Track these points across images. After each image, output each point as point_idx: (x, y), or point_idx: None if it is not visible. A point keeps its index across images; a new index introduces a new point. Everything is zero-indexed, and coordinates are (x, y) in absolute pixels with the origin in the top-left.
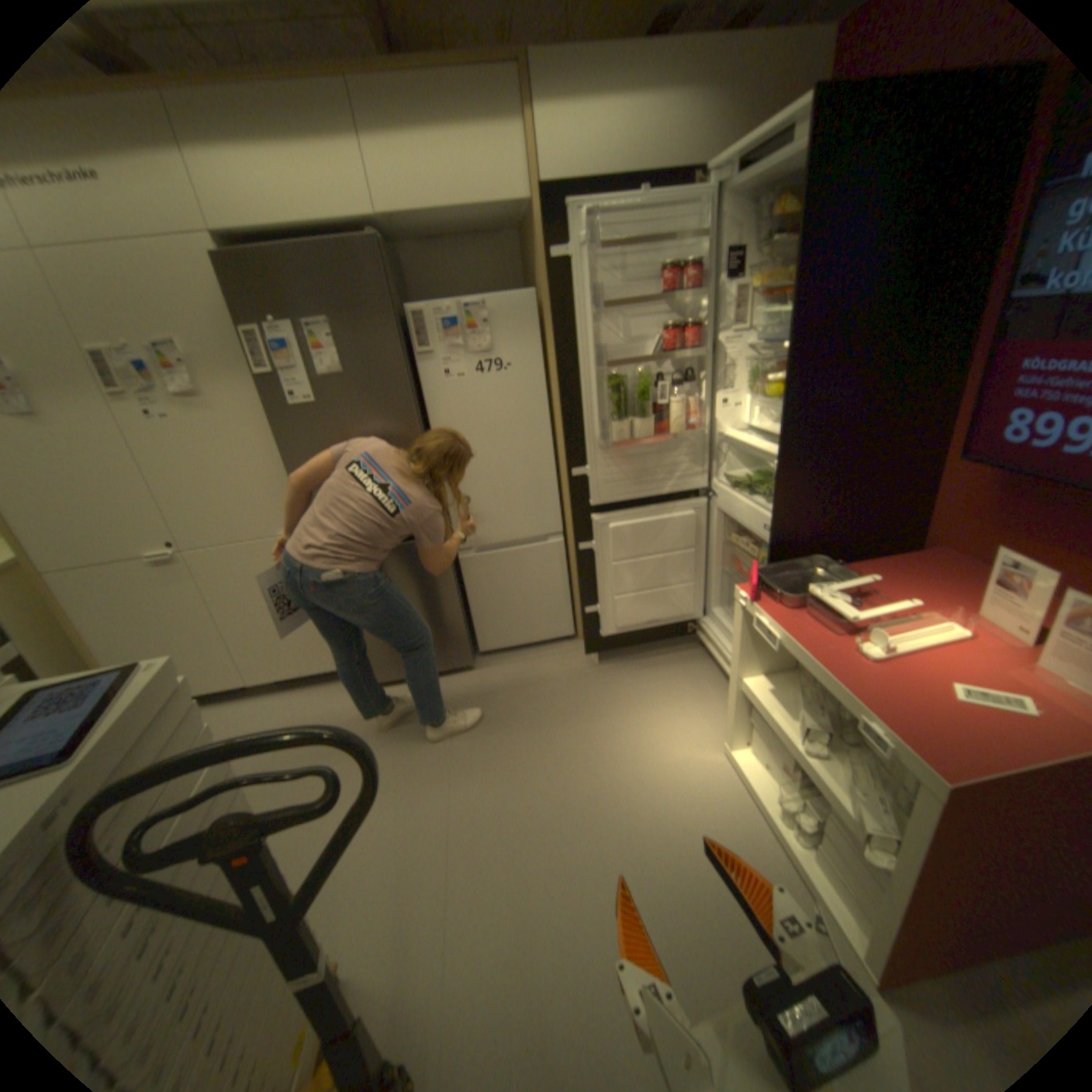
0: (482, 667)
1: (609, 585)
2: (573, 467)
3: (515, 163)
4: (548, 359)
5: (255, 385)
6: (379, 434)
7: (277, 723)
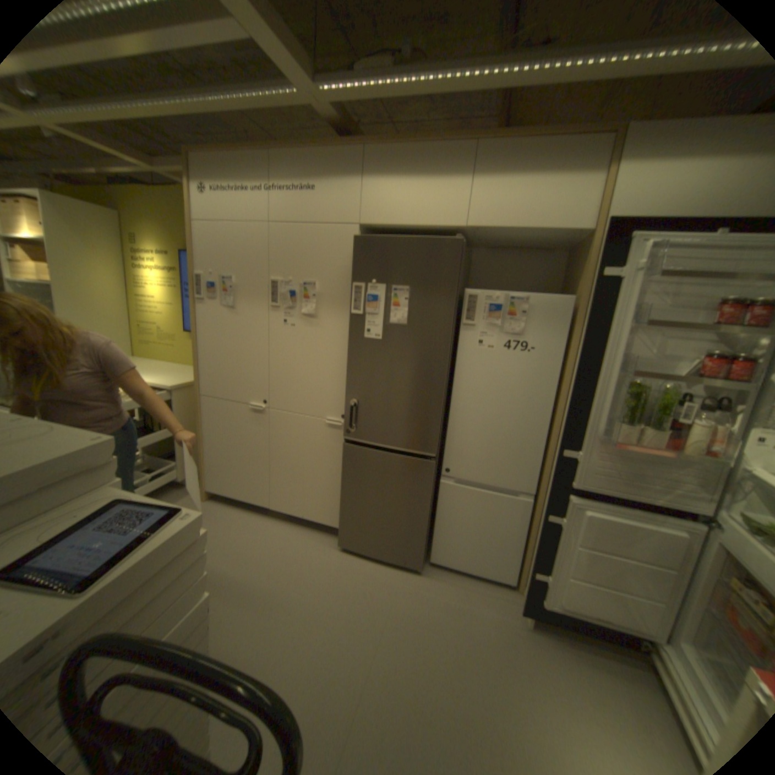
0: (428, 577)
1: (569, 565)
2: (565, 447)
3: (590, 202)
4: (569, 352)
5: (350, 320)
6: (415, 373)
7: (275, 547)
